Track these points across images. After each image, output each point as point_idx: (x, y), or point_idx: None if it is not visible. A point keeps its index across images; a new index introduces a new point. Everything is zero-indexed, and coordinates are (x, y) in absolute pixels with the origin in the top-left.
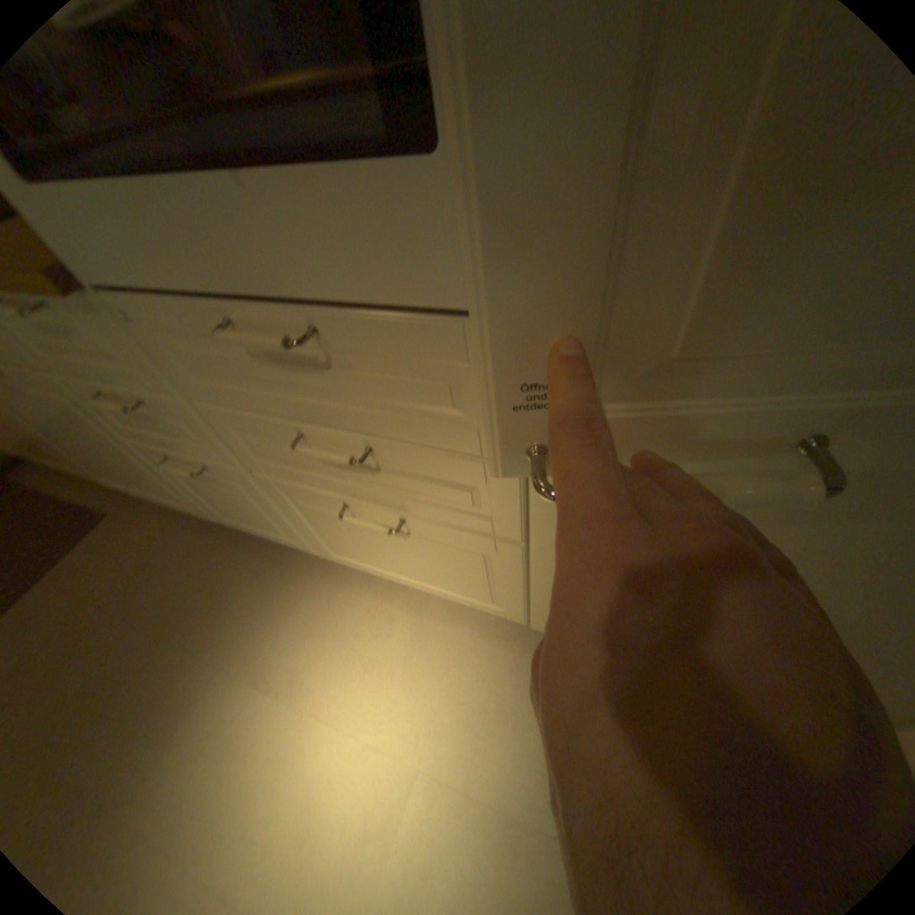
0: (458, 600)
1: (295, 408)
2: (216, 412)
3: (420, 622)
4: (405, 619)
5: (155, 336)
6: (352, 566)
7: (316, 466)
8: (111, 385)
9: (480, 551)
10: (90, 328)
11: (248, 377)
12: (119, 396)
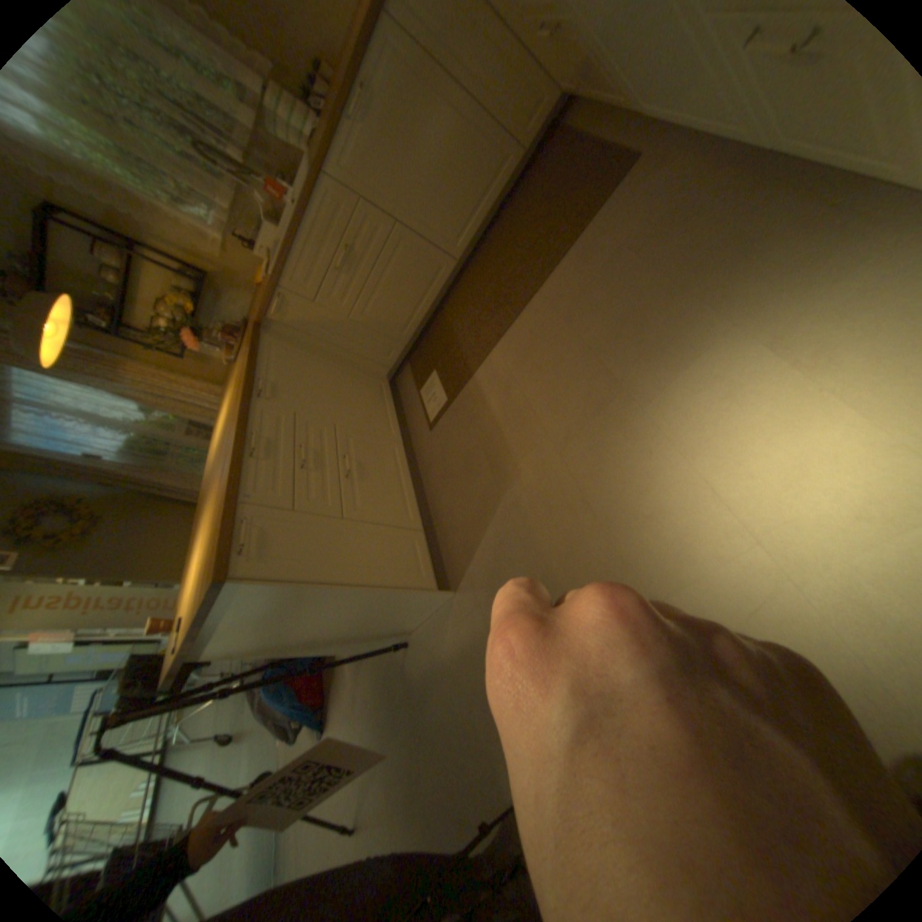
0: None
1: None
2: None
3: None
4: None
5: None
6: None
7: None
8: None
9: None
10: None
11: None
12: None
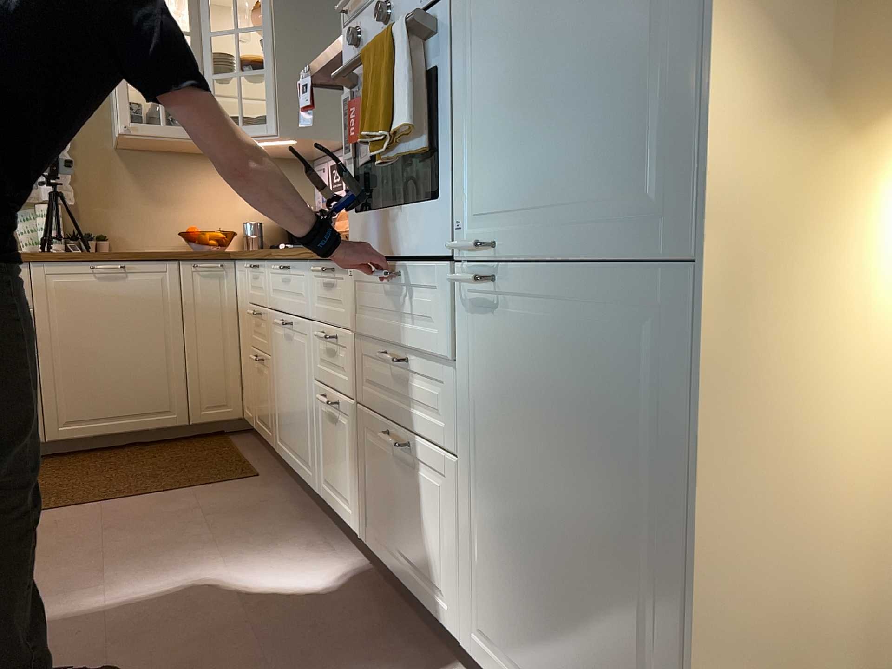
0: (428, 601)
1: (392, 331)
2: (362, 343)
3: (390, 635)
4: (380, 627)
5: (360, 287)
6: (376, 556)
7: (388, 389)
8: (330, 328)
9: (444, 486)
10: (341, 285)
11: (382, 311)
12: (329, 334)
